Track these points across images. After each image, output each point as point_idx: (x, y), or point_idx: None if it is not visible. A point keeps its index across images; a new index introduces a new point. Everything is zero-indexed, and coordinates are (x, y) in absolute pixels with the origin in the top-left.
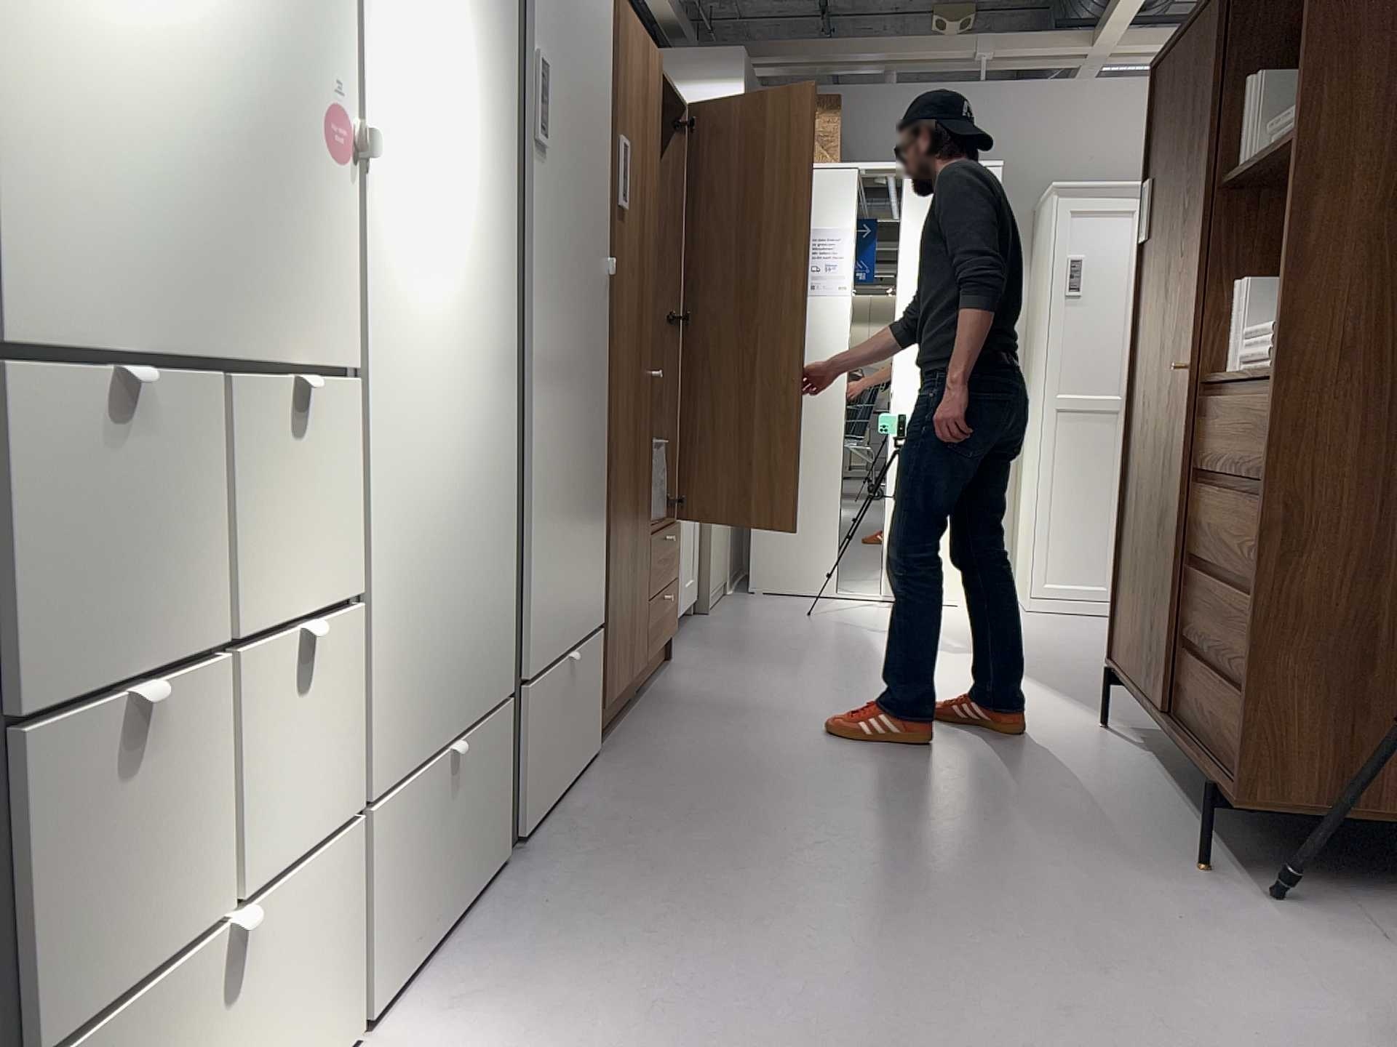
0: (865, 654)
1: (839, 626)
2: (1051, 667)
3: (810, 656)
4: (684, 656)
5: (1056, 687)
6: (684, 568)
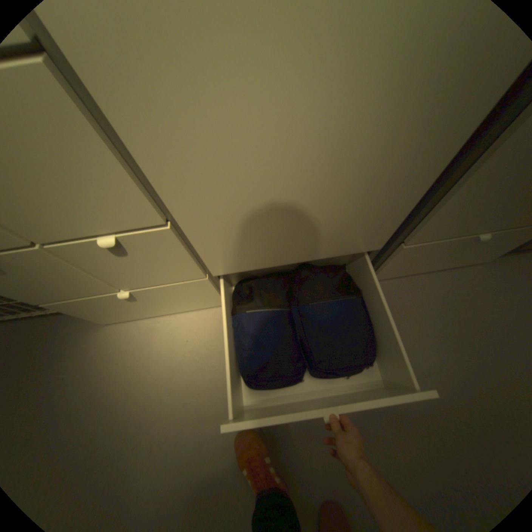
0: None
1: None
2: None
3: None
4: None
5: None
6: None
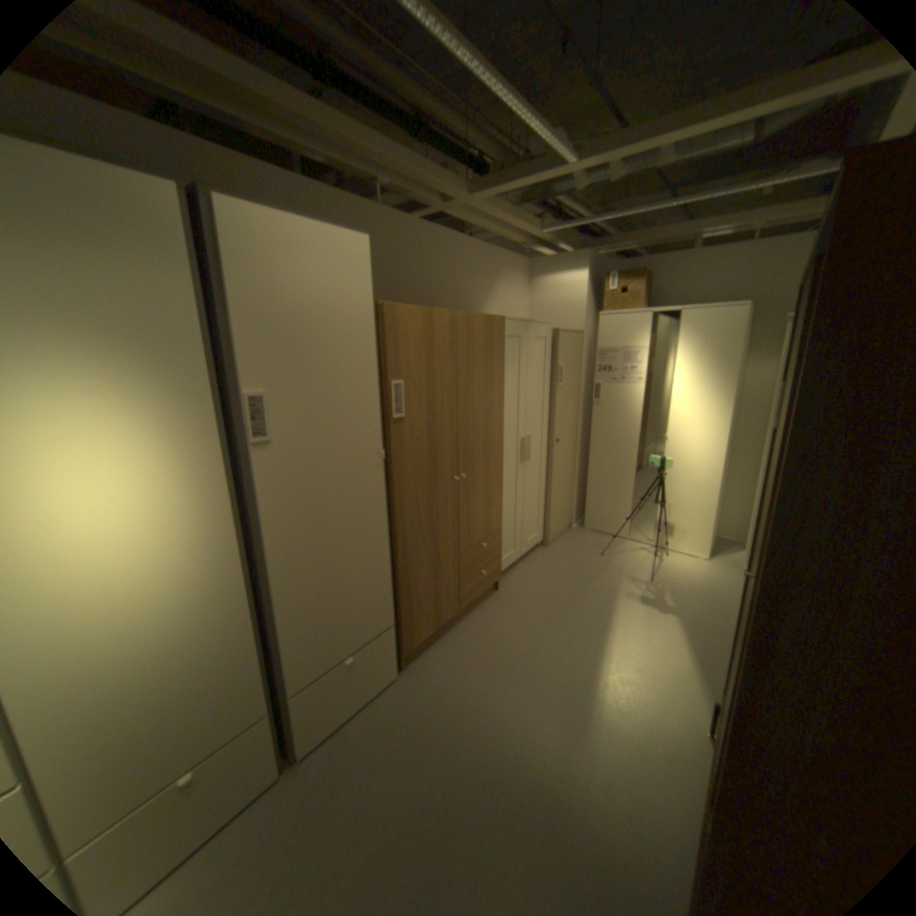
0: (606, 602)
1: (612, 568)
2: (721, 641)
3: (574, 597)
4: (511, 584)
5: (708, 671)
6: (525, 533)
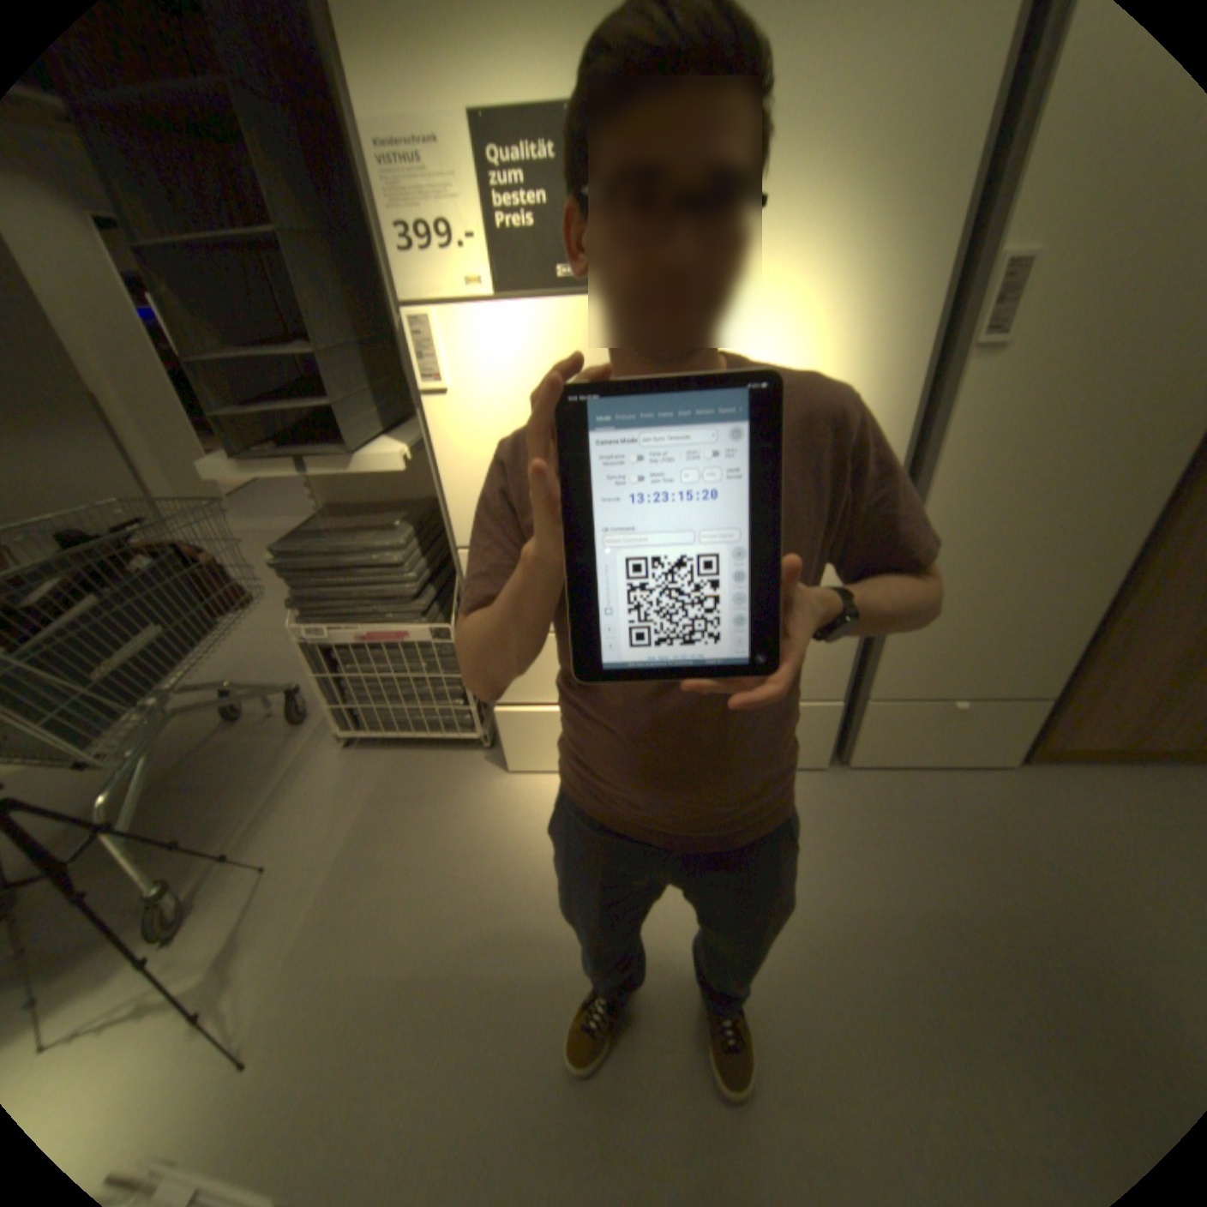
0: None
1: None
2: None
3: None
4: None
5: None
6: None
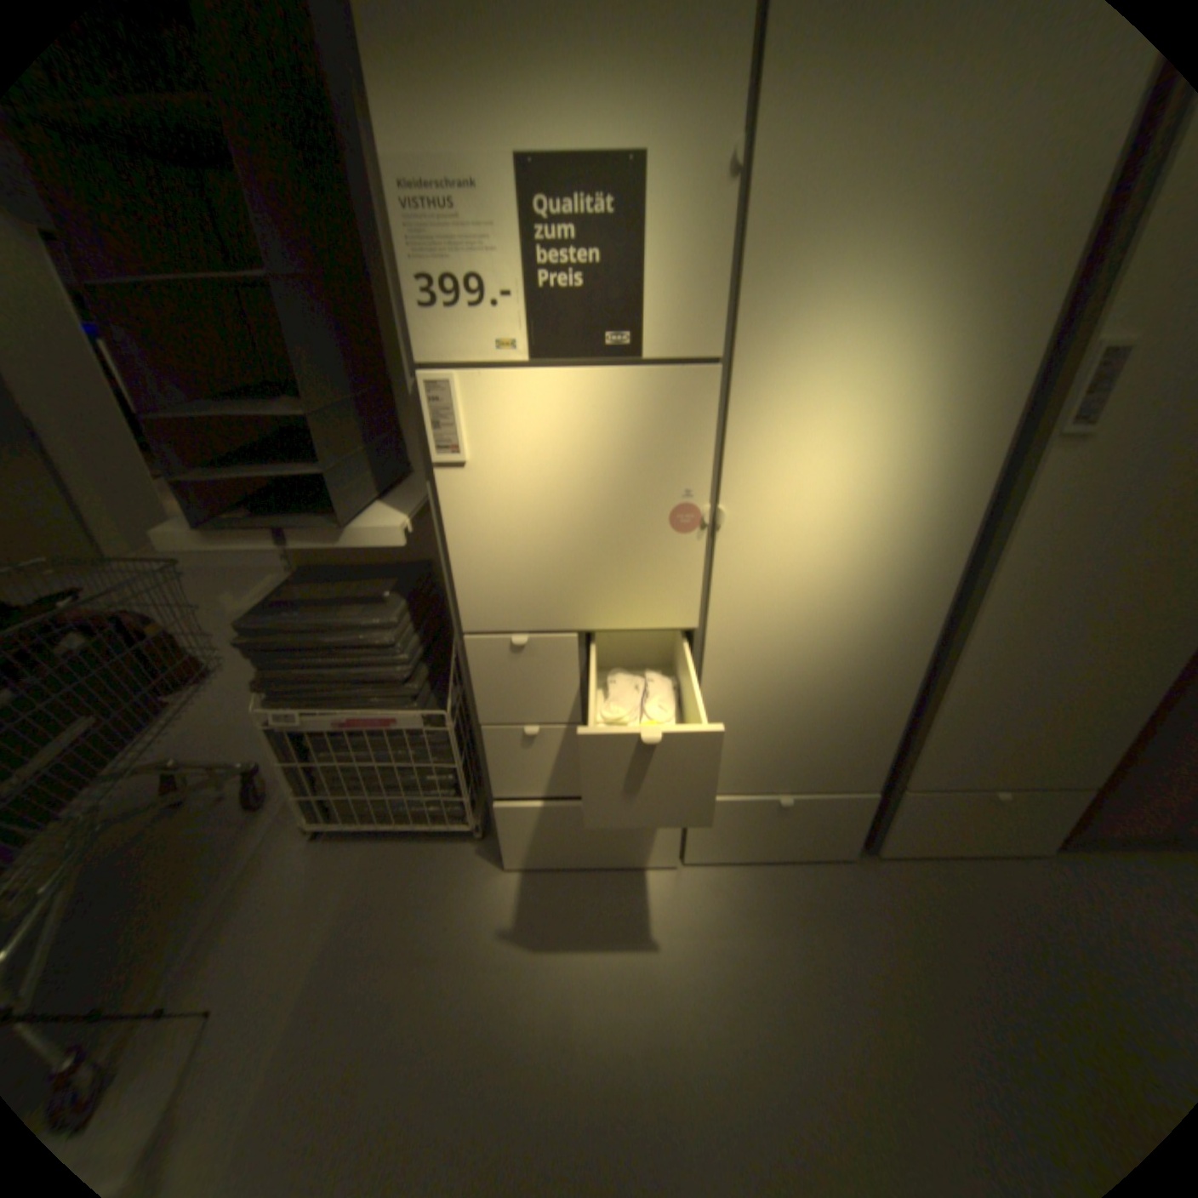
0: None
1: None
2: None
3: None
4: None
5: None
6: None
